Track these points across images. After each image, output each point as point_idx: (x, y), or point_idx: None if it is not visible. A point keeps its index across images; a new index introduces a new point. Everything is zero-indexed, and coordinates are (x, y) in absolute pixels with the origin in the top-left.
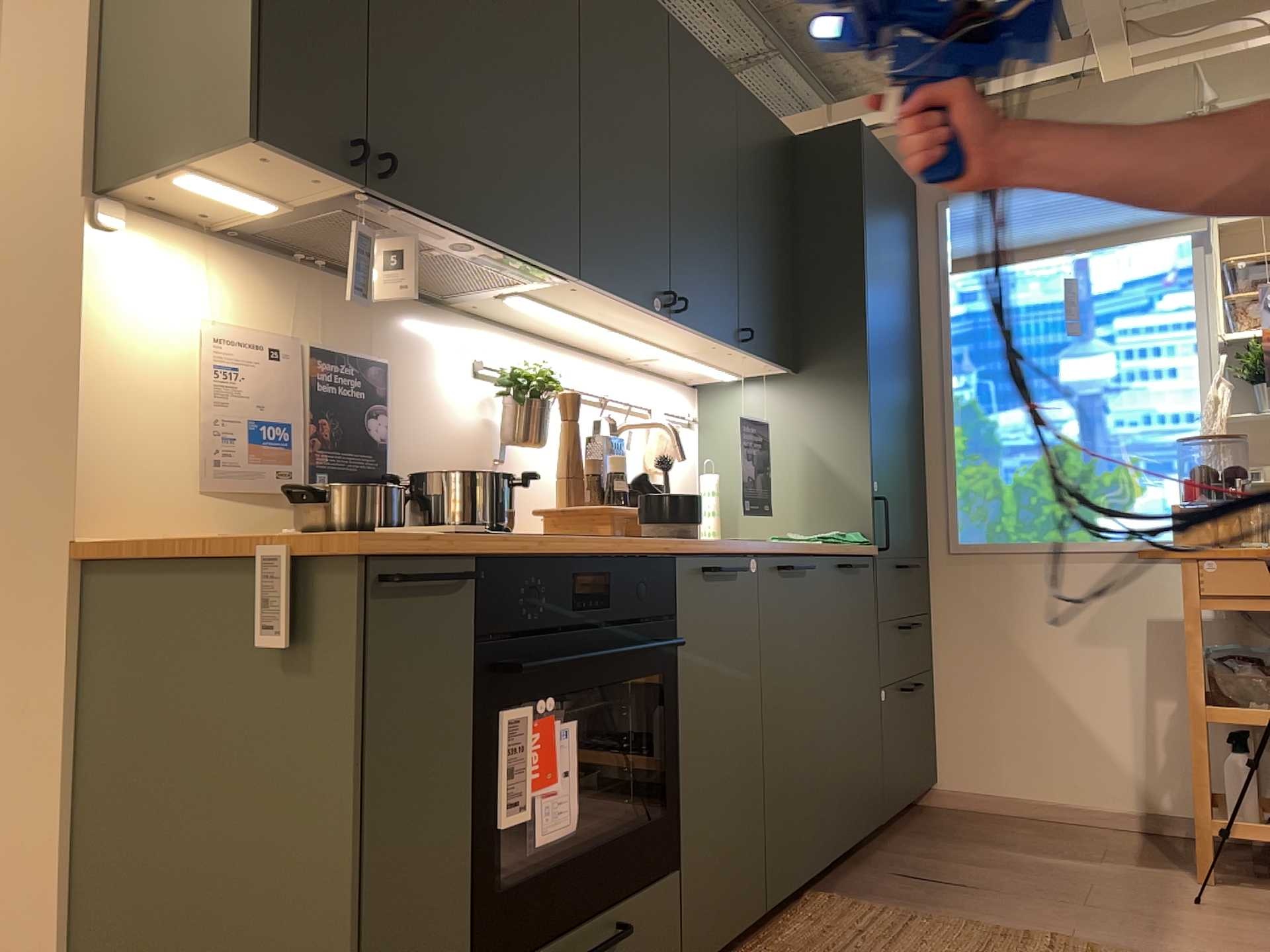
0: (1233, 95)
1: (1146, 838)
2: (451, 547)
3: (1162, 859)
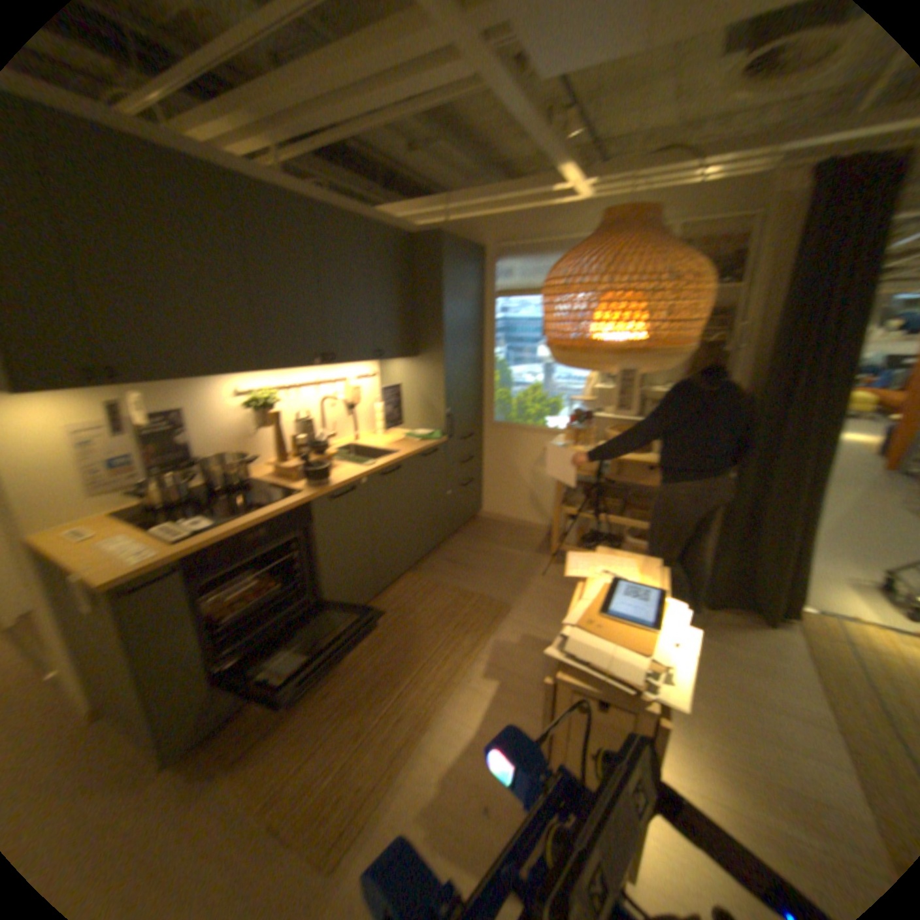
0: None
1: (545, 537)
2: (156, 567)
3: (543, 551)
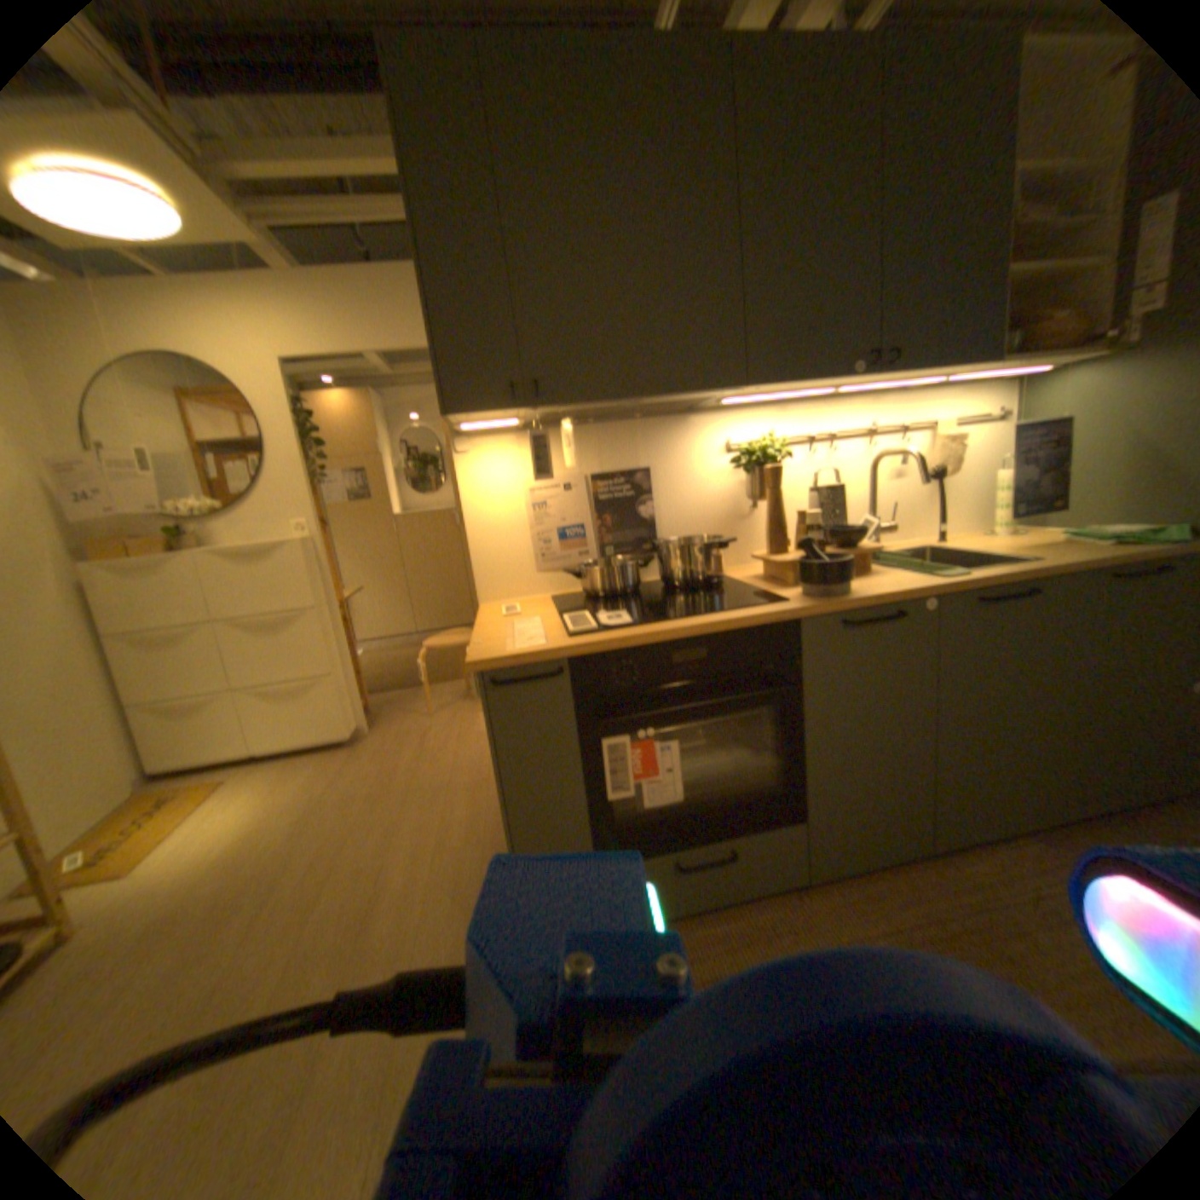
0: None
1: None
2: (543, 656)
3: None
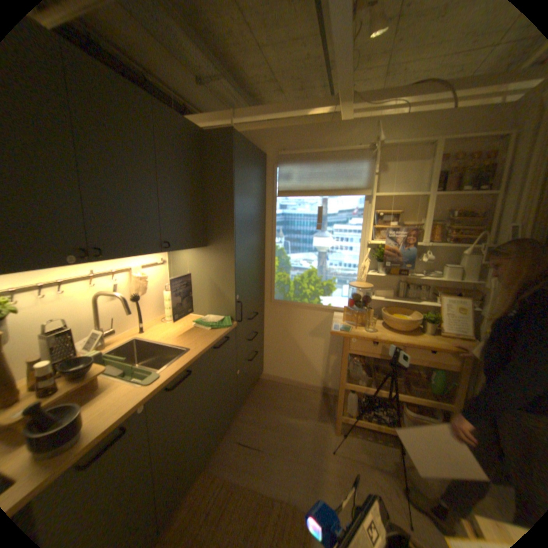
0: (391, 135)
1: (322, 398)
2: None
3: (325, 415)
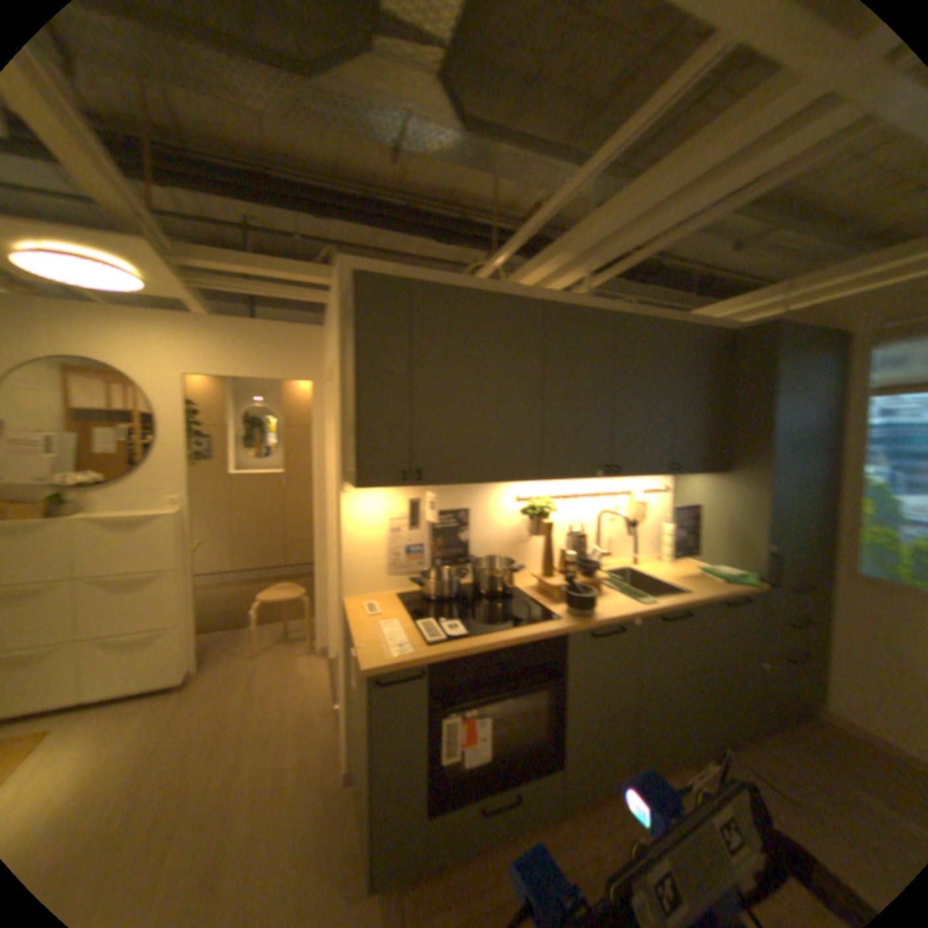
0: None
1: None
2: (411, 664)
3: None
